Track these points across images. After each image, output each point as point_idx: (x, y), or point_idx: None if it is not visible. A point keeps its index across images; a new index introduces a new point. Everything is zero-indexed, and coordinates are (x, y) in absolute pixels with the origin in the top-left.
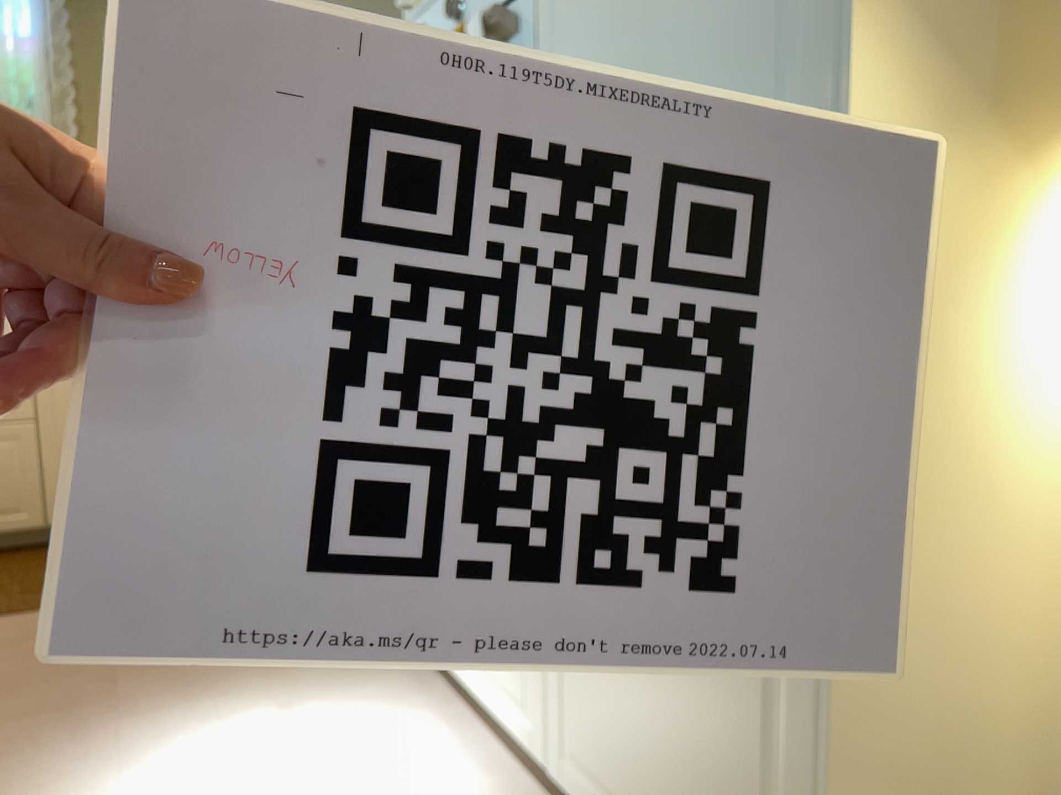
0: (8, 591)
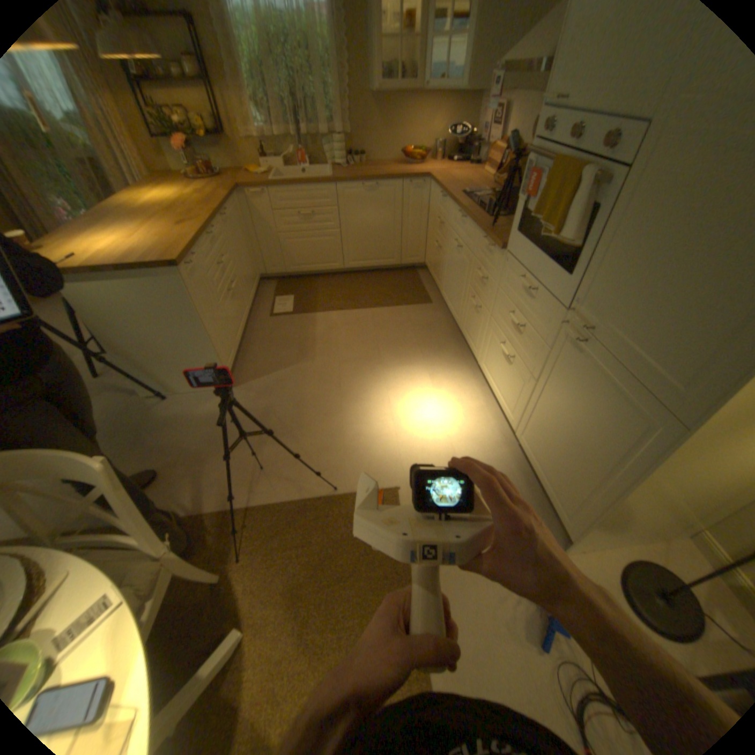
0: (337, 297)
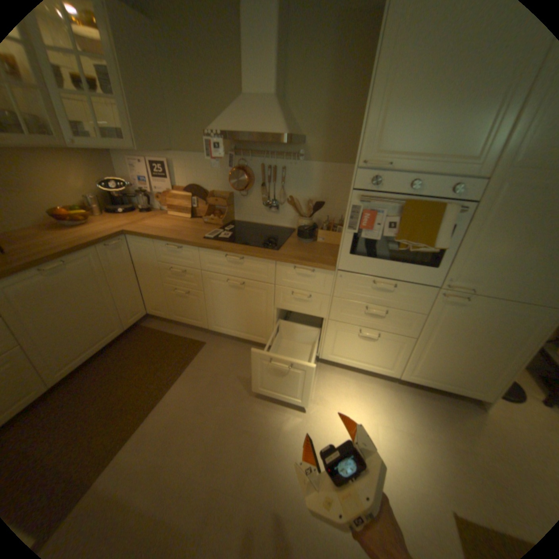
0: (90, 429)
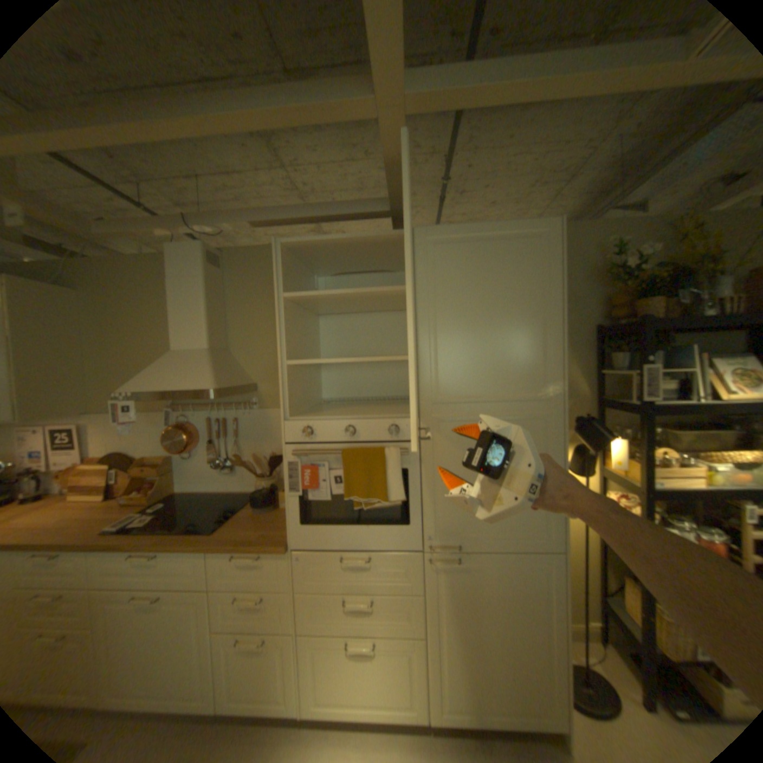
0: None
